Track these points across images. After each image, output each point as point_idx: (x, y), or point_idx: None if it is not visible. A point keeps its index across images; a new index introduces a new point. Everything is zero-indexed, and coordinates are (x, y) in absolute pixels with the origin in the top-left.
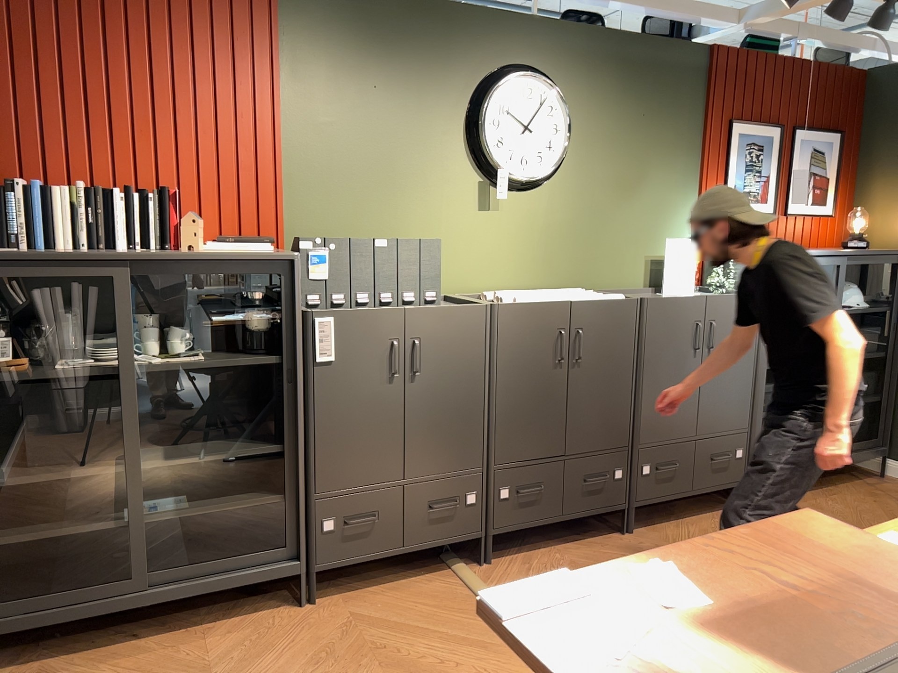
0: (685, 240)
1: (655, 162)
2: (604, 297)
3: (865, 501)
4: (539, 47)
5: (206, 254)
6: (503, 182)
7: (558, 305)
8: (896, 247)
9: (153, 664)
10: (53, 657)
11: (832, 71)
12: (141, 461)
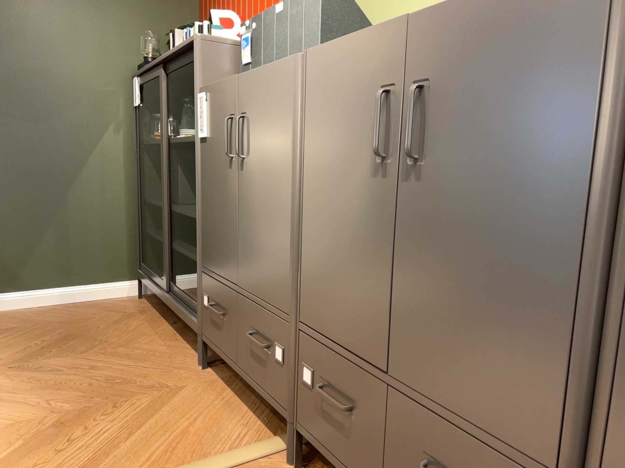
0: None
1: None
2: None
3: None
4: None
5: (174, 51)
6: None
7: (382, 33)
8: None
9: (137, 332)
10: (157, 311)
11: None
12: (175, 207)
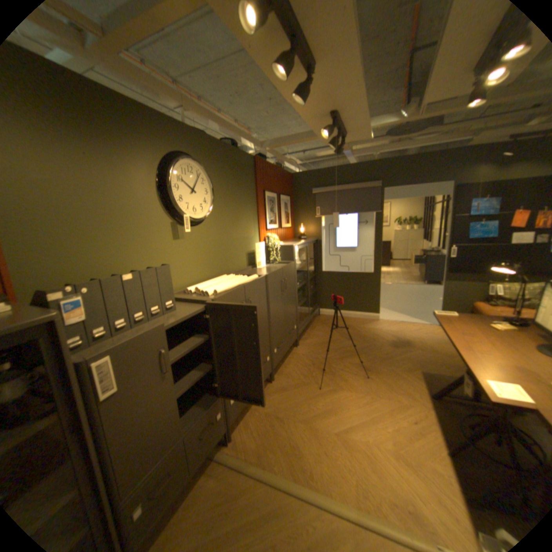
0: (260, 243)
1: (243, 208)
2: (251, 278)
3: (324, 327)
4: (189, 142)
5: None
6: (187, 222)
7: (240, 289)
8: (311, 237)
9: None
10: None
11: (285, 172)
12: None
